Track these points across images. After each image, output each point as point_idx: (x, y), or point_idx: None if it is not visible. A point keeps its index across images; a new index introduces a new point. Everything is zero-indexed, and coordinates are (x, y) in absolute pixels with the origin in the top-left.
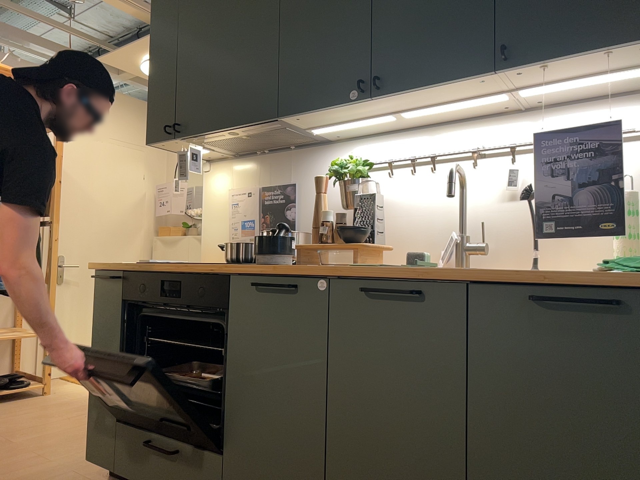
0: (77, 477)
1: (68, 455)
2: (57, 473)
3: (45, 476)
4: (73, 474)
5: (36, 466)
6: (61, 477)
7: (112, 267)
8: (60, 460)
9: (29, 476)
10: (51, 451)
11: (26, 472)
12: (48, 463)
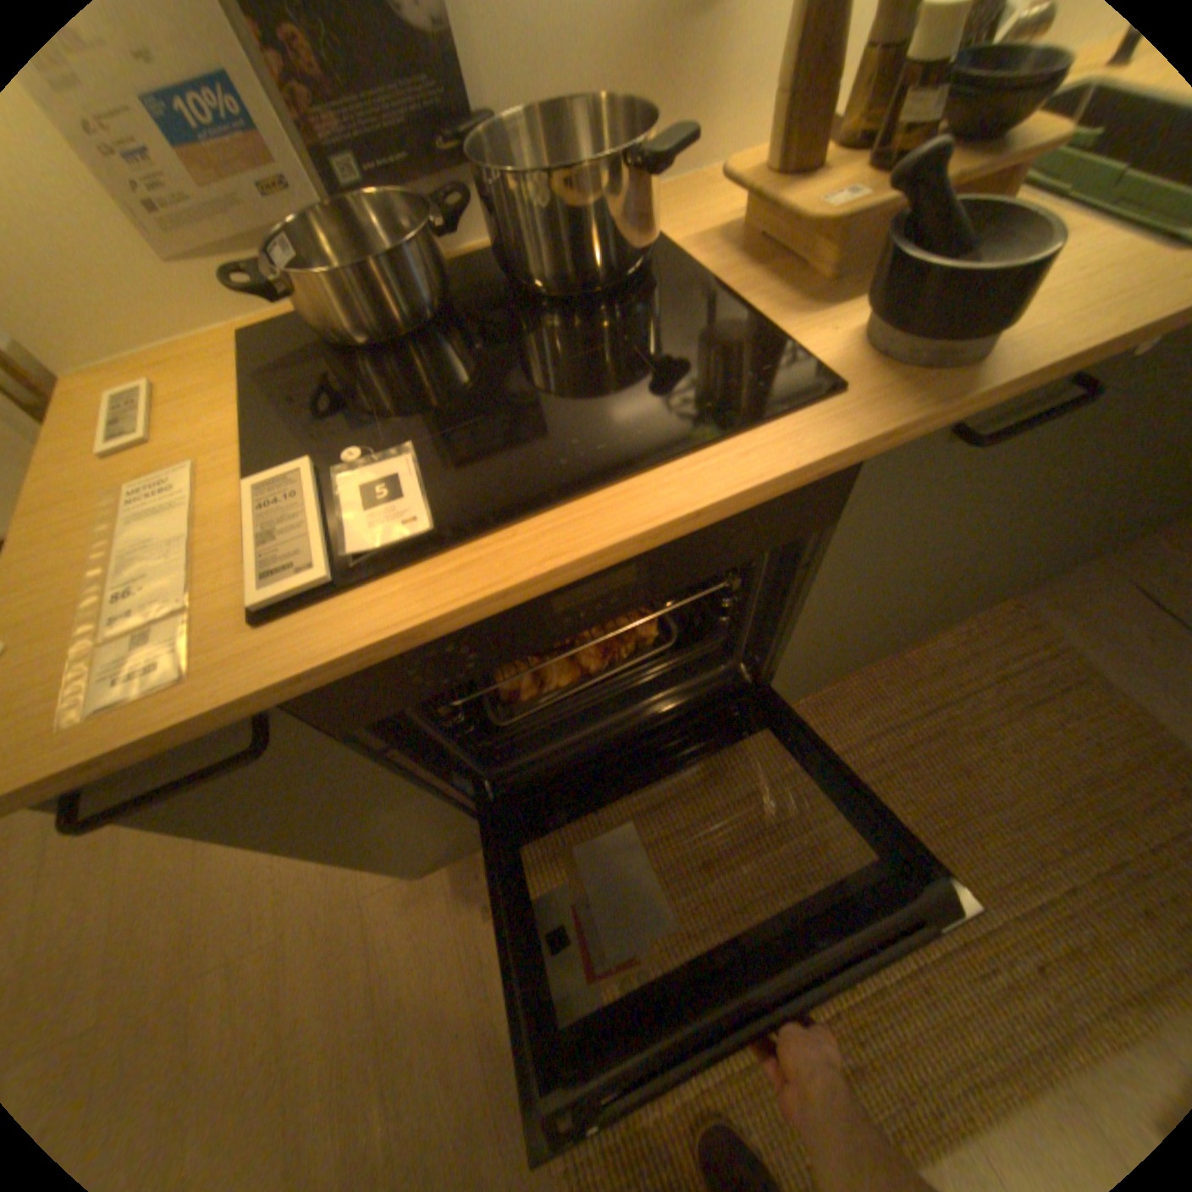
0: (391, 891)
1: (263, 896)
2: (345, 927)
3: (343, 955)
4: (369, 896)
5: (274, 971)
6: (368, 922)
7: (181, 735)
8: (282, 916)
9: (318, 989)
10: (216, 932)
11: (294, 994)
12: (278, 943)
